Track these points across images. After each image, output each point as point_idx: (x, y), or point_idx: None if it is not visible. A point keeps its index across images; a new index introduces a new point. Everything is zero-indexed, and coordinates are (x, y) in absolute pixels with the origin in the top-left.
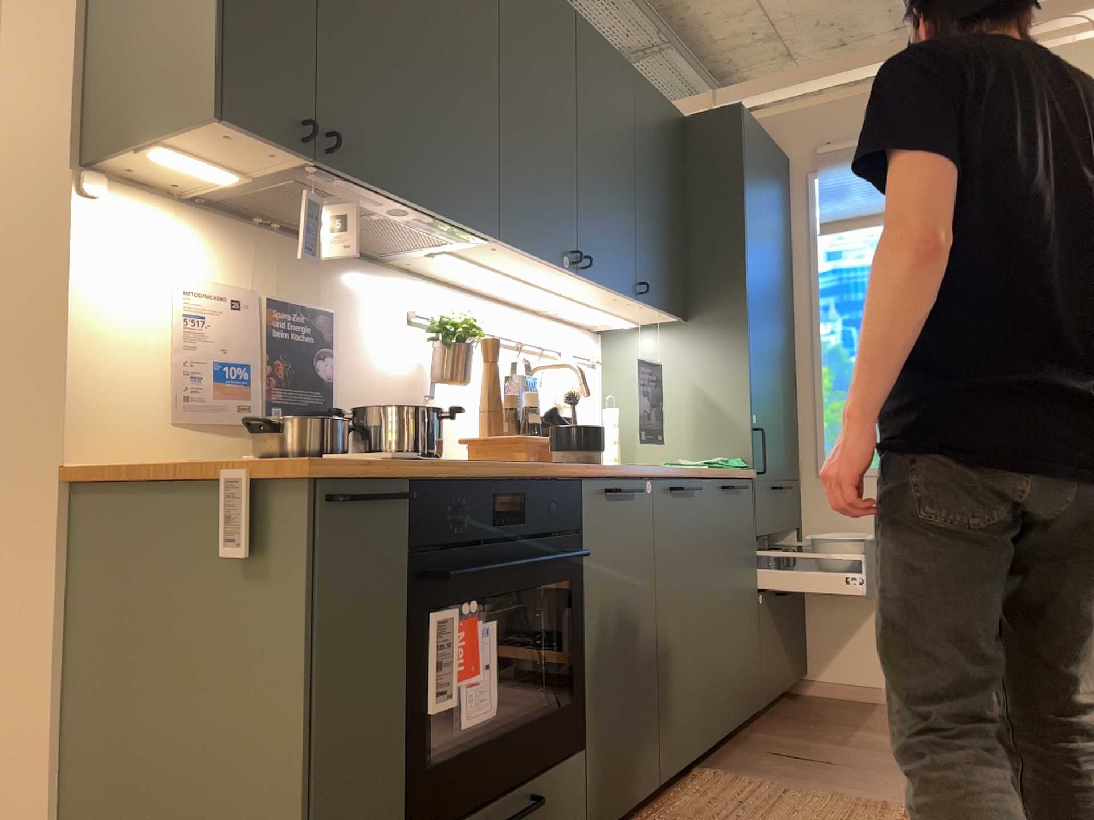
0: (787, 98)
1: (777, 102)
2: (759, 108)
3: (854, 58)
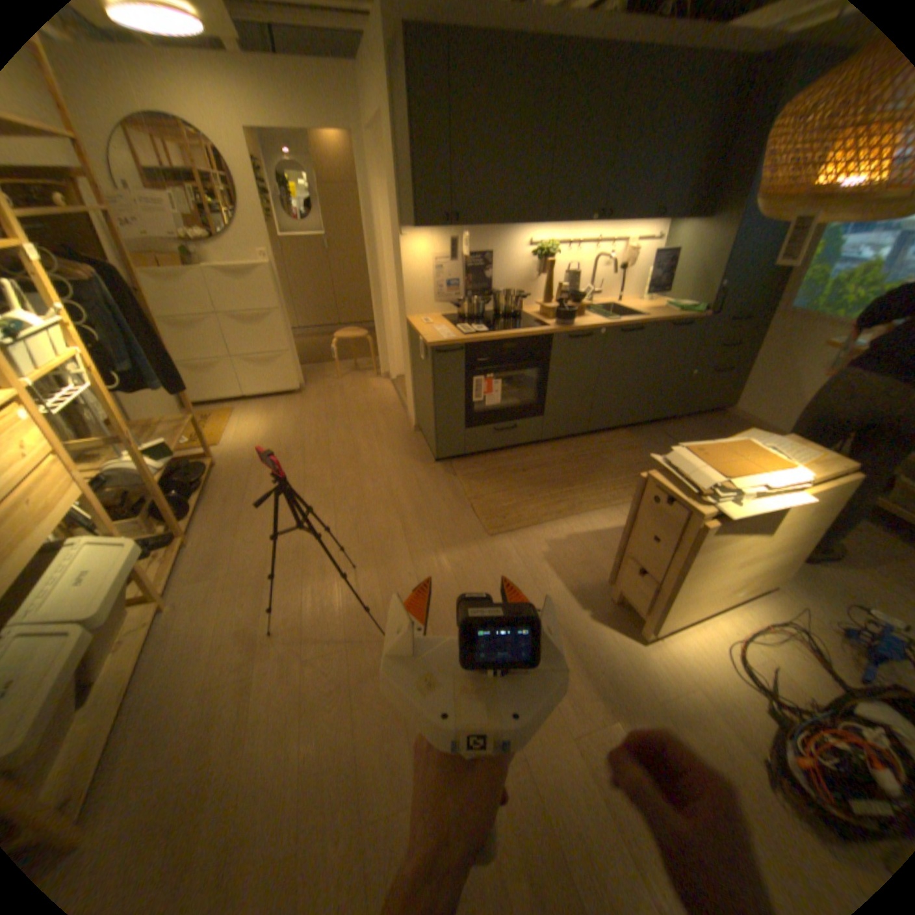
0: None
1: None
2: None
3: None
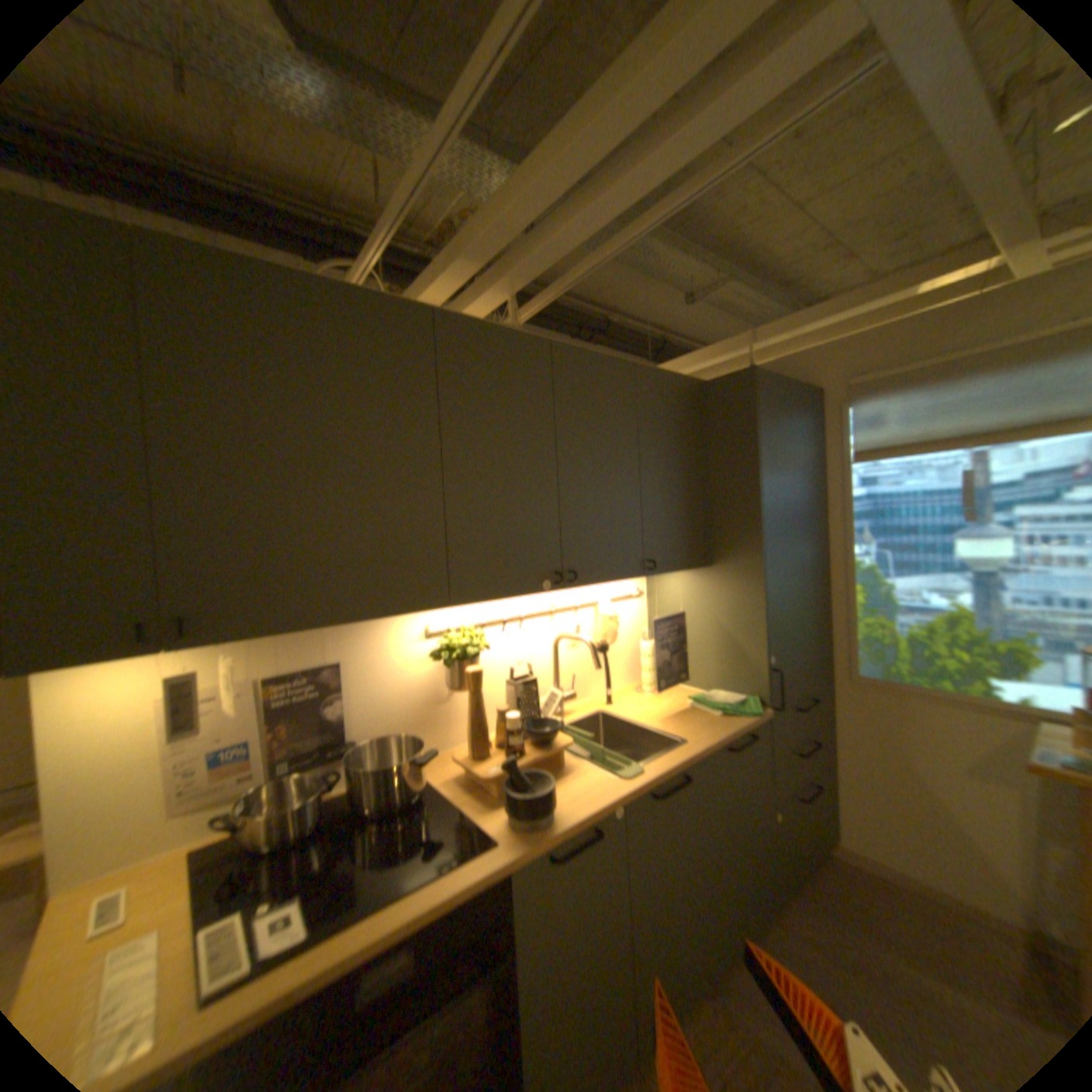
0: (824, 326)
1: (814, 330)
2: (797, 336)
3: (893, 278)
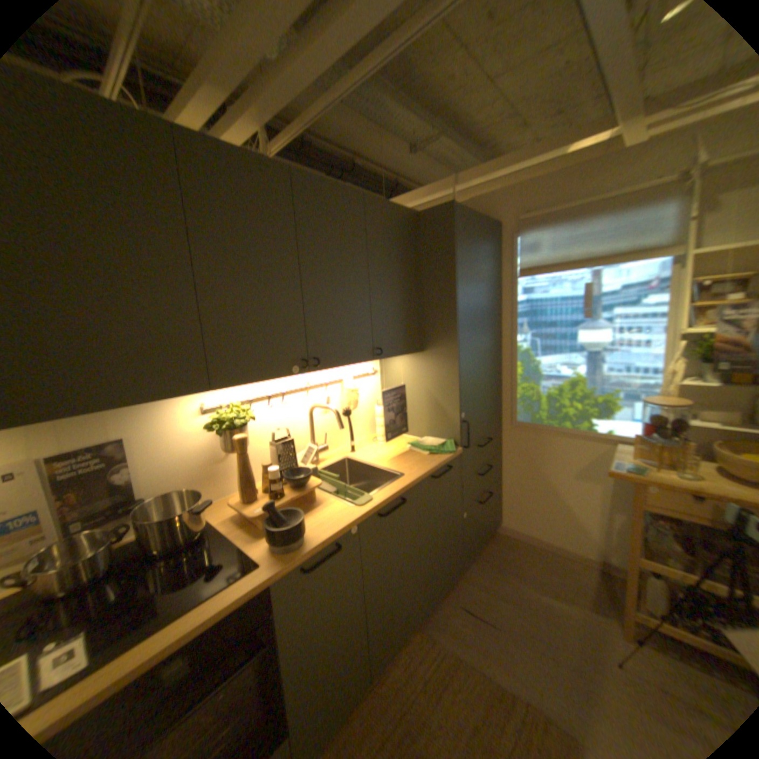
0: (505, 175)
1: (498, 177)
2: (486, 182)
3: (551, 140)
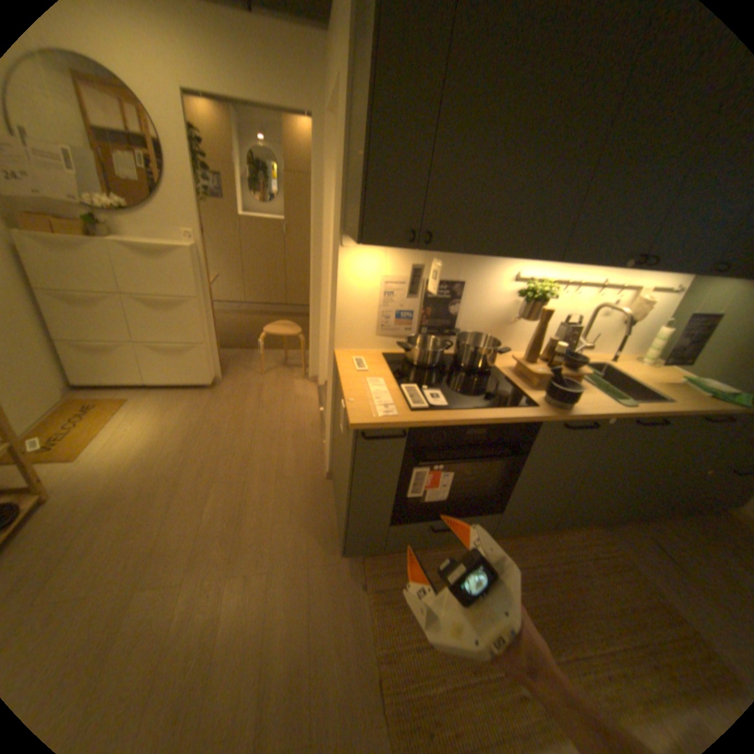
0: None
1: None
2: None
3: None
